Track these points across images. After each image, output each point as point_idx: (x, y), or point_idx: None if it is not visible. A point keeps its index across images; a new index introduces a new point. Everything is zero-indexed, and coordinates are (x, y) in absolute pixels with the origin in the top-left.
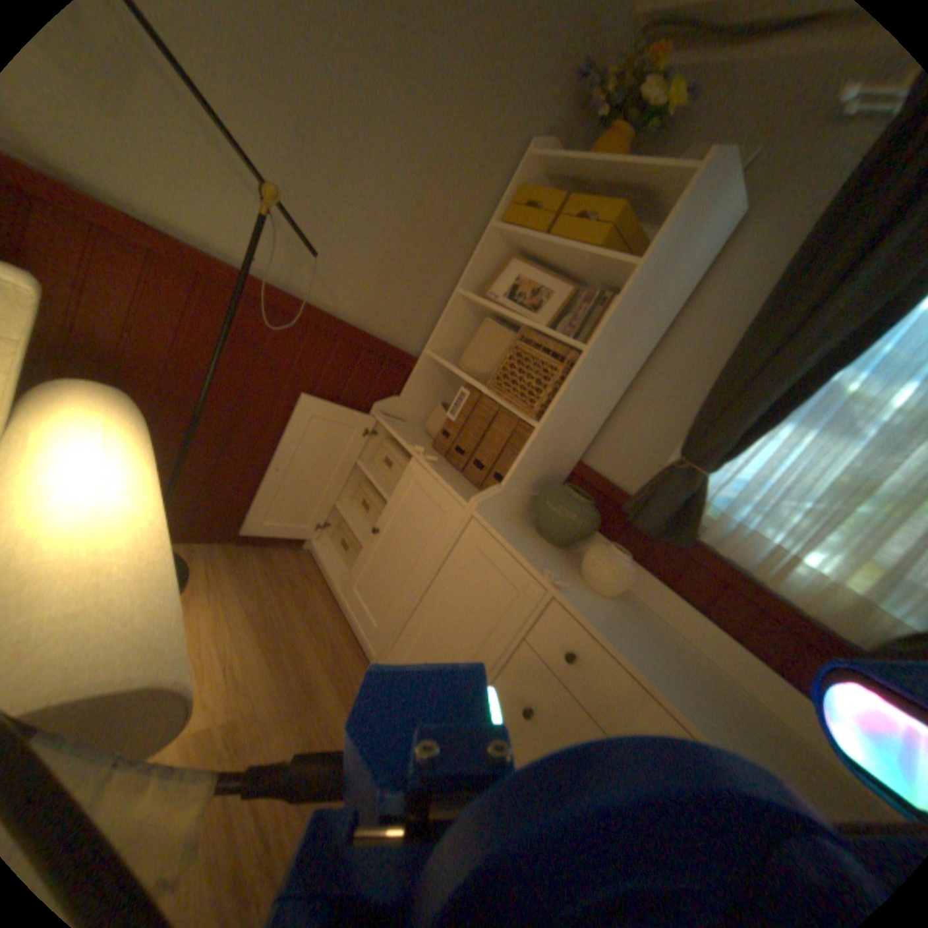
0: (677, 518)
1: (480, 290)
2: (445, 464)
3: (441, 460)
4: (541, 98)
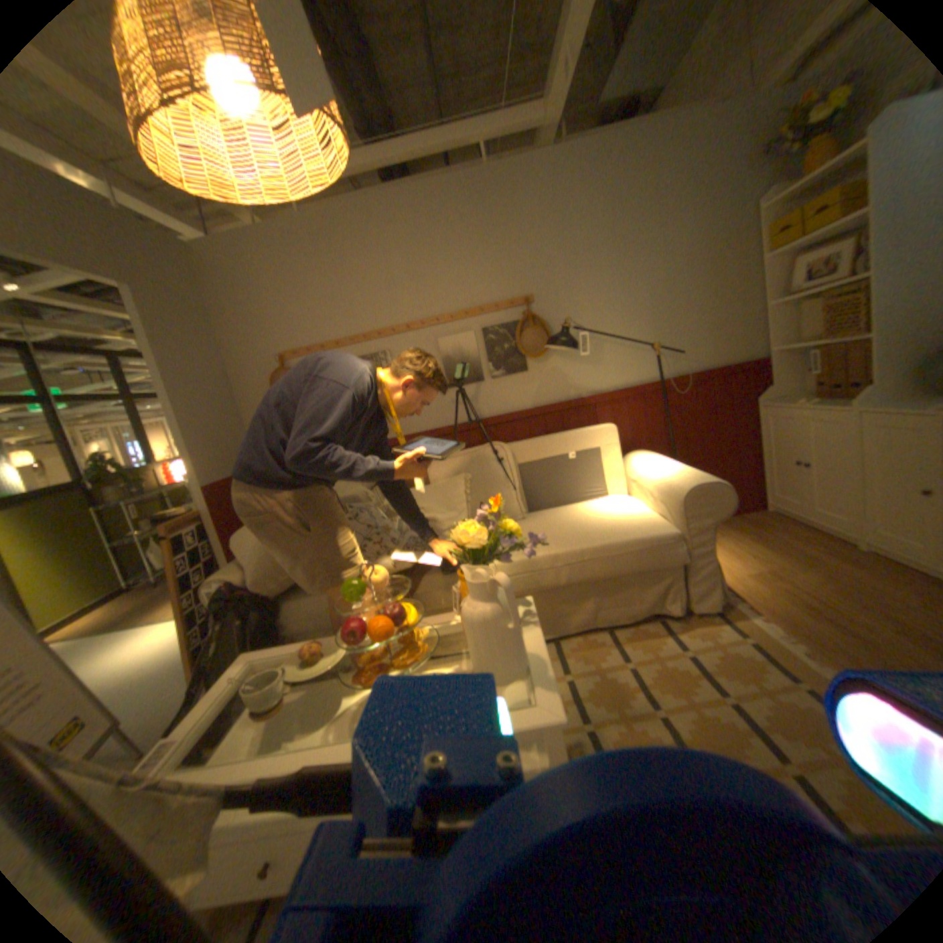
0: None
1: (784, 290)
2: (829, 400)
3: (825, 399)
4: (747, 182)
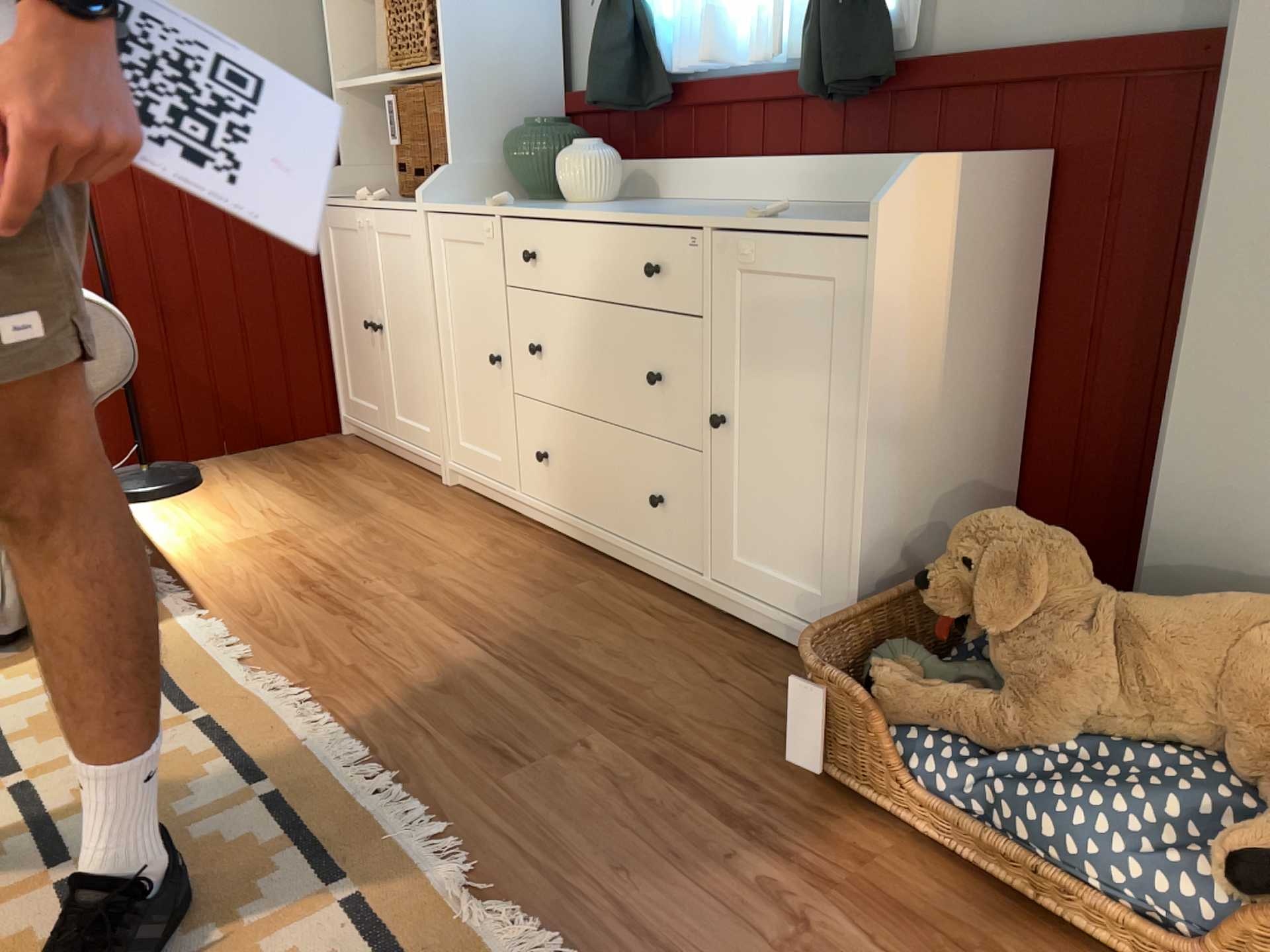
0: (628, 68)
1: None
2: (410, 202)
3: (407, 202)
4: None
